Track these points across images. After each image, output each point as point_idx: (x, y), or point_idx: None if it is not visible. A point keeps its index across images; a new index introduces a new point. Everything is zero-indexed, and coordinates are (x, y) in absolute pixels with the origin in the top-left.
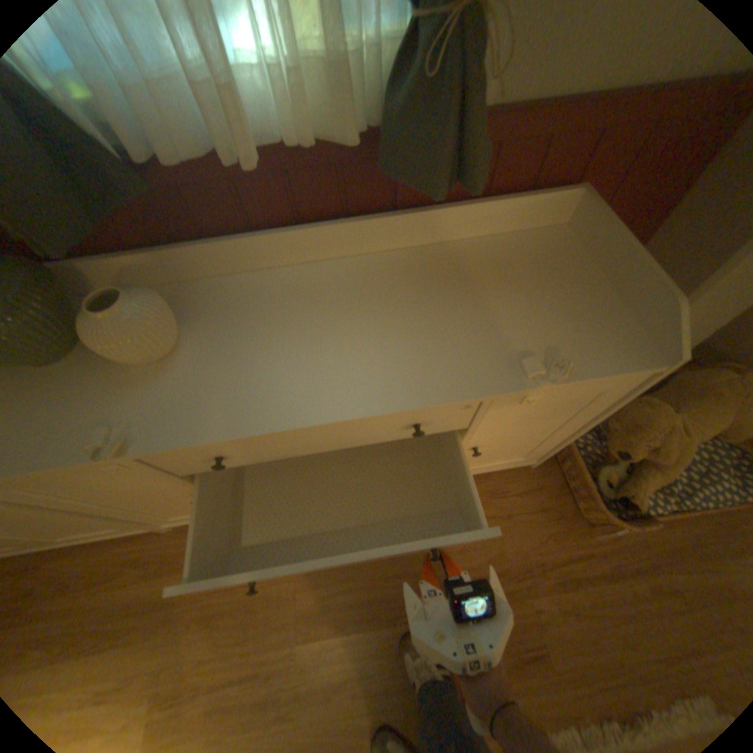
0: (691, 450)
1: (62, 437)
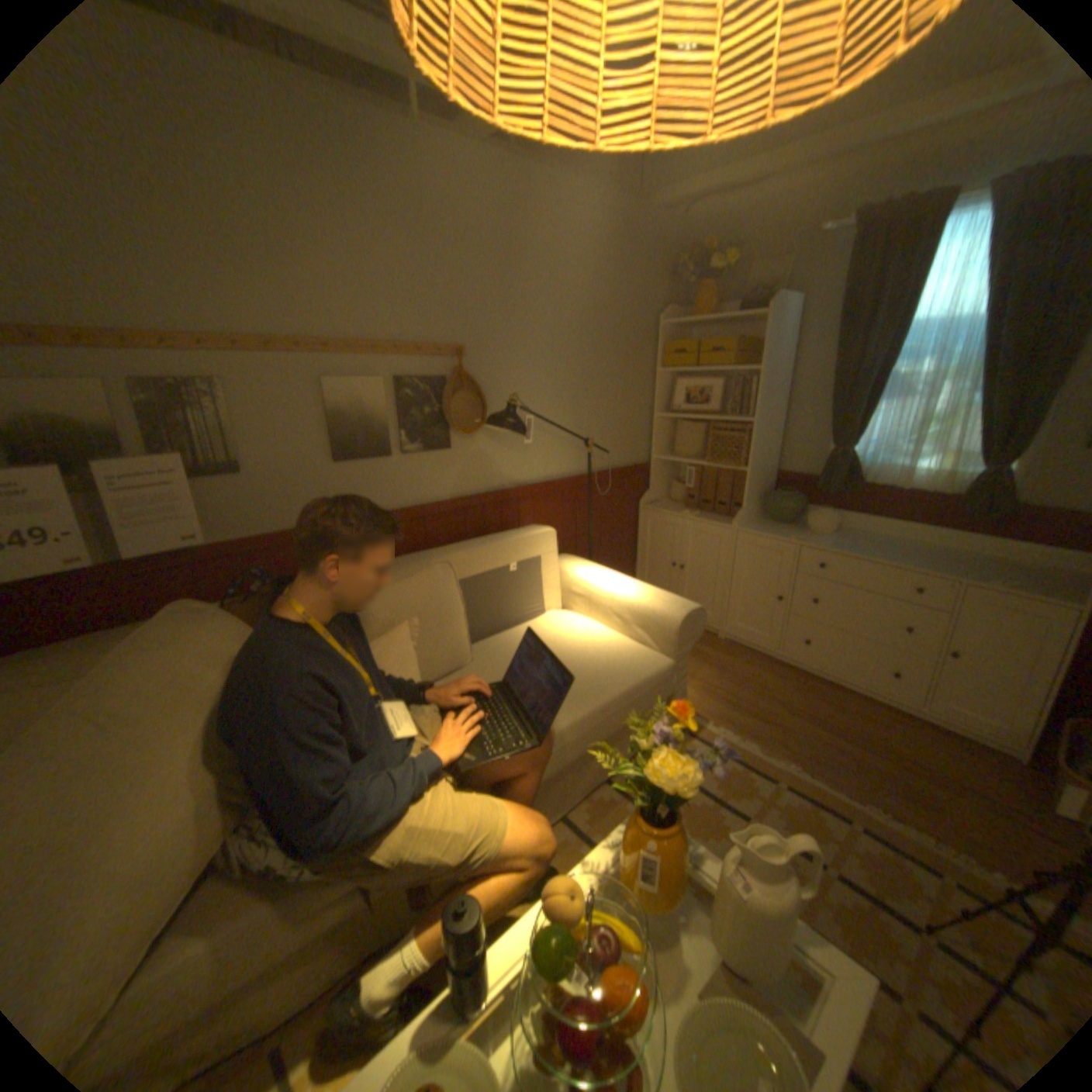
0: None
1: (781, 535)
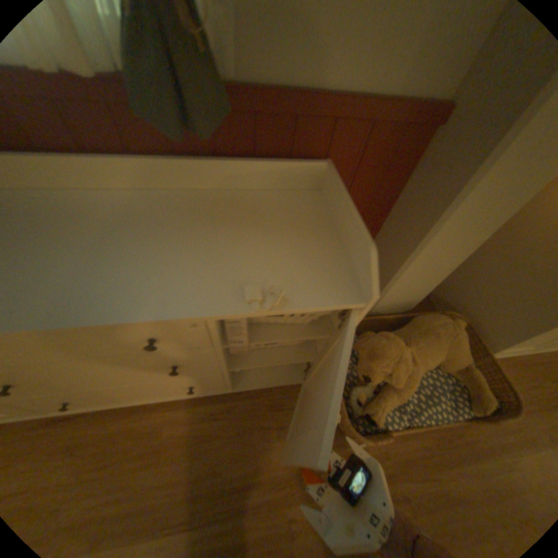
0: (421, 377)
1: None
